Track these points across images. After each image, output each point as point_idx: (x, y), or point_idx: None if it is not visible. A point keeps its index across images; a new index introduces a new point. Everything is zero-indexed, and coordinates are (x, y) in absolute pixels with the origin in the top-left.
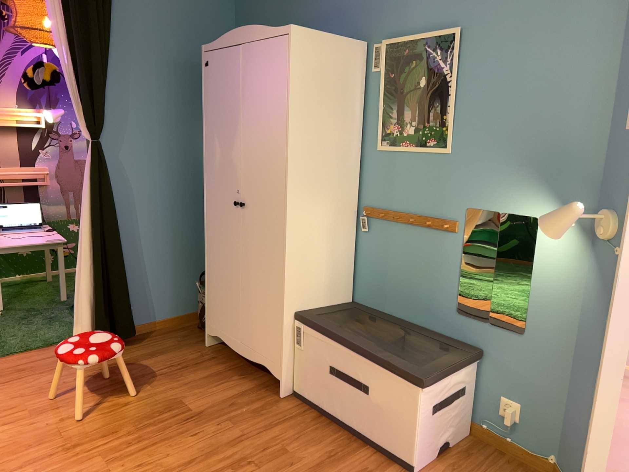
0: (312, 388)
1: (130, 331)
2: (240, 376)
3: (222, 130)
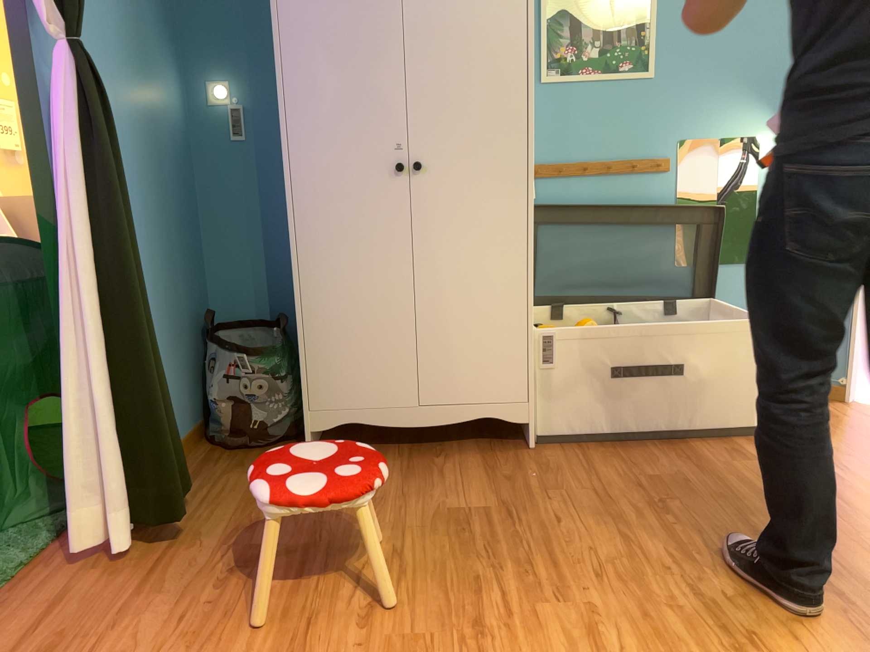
0: (576, 411)
1: (184, 473)
2: (436, 455)
3: (341, 42)
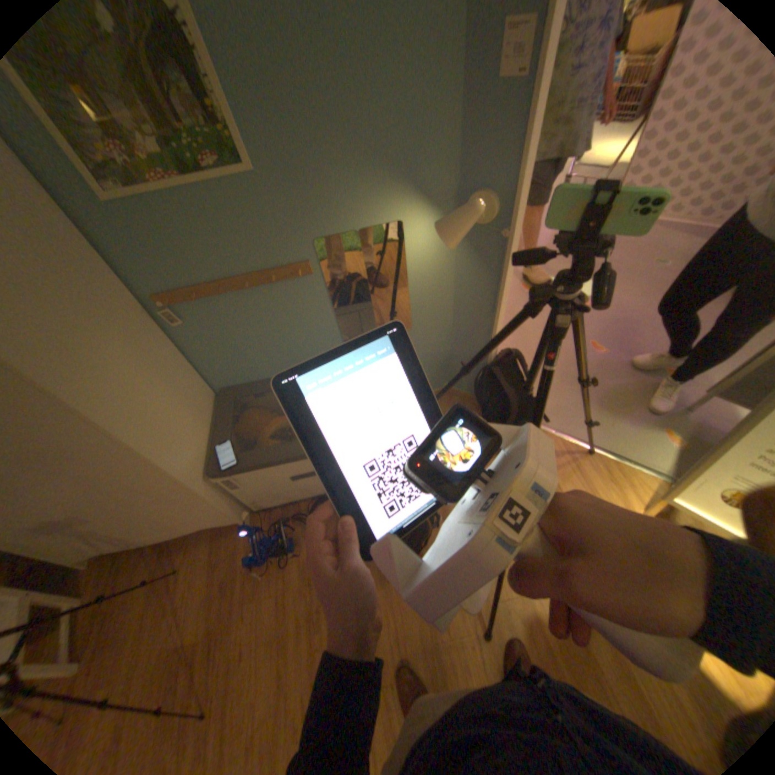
0: (276, 500)
1: None
2: (181, 552)
3: None
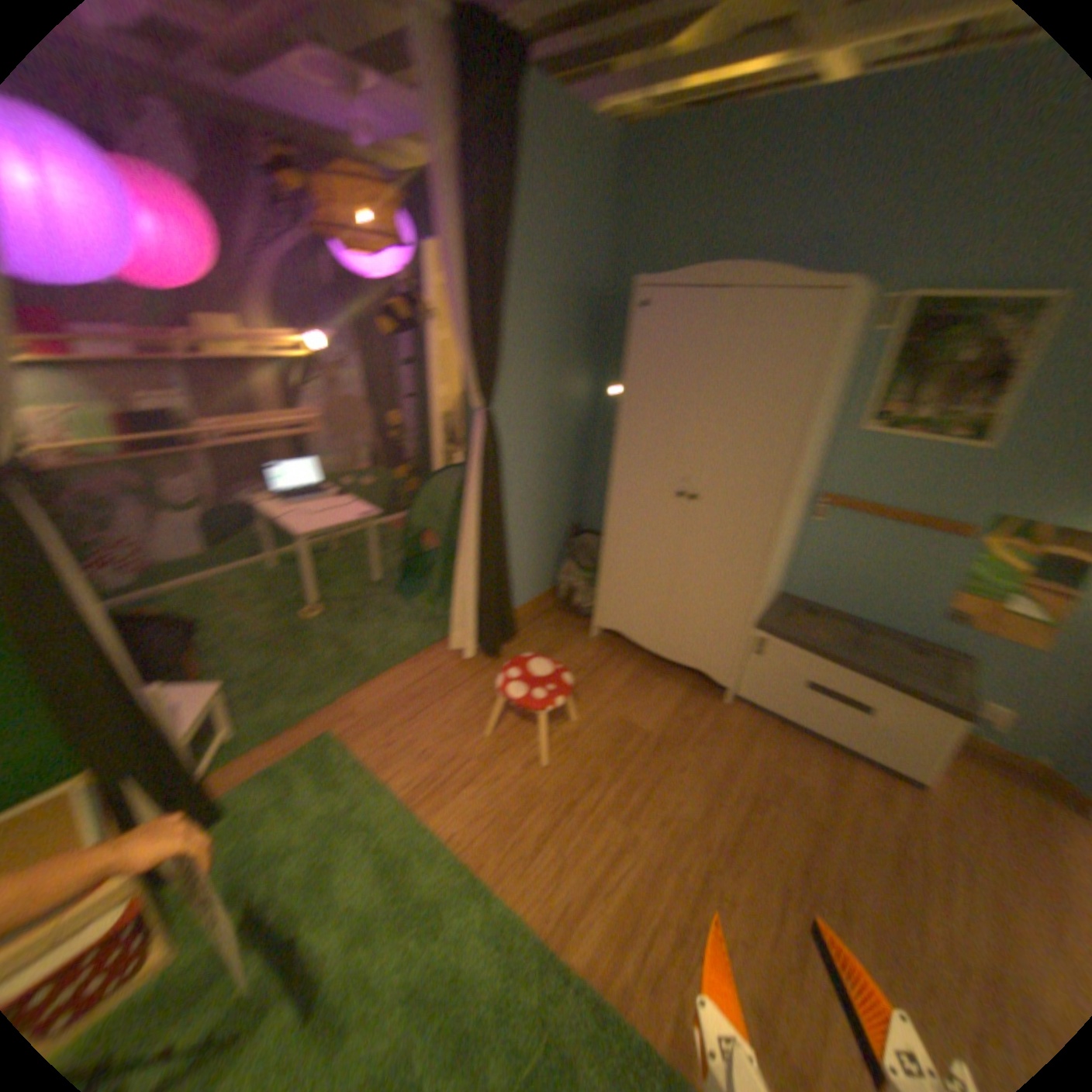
0: (775, 699)
1: (516, 630)
2: (664, 678)
3: (667, 399)
